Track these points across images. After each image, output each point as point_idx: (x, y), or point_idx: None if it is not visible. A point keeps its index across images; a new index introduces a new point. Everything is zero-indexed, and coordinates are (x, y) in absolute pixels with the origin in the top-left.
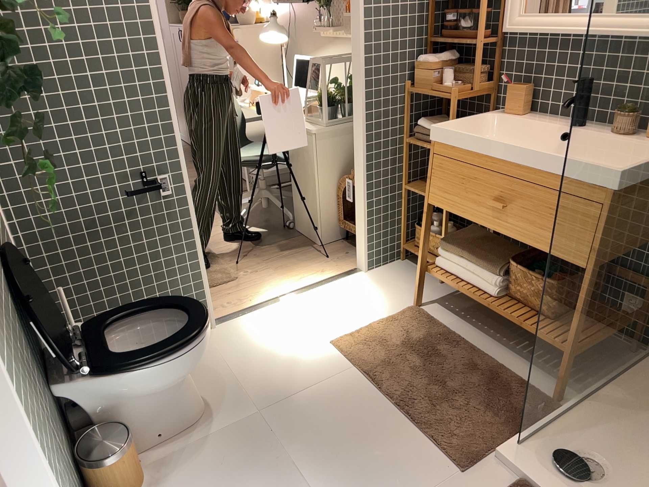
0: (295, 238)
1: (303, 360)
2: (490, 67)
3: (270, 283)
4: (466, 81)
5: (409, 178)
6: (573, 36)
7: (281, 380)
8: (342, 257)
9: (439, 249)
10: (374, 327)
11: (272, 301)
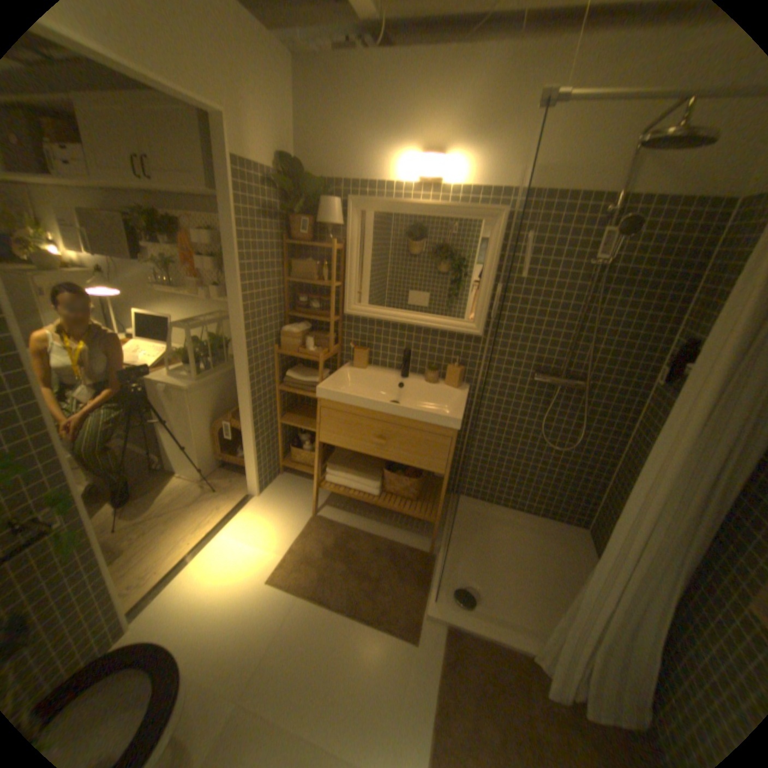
0: (170, 480)
1: (250, 616)
2: (335, 333)
3: (168, 543)
4: (323, 345)
5: (284, 416)
6: (403, 327)
7: (241, 651)
8: (229, 487)
9: (324, 468)
10: (294, 549)
11: (183, 563)
